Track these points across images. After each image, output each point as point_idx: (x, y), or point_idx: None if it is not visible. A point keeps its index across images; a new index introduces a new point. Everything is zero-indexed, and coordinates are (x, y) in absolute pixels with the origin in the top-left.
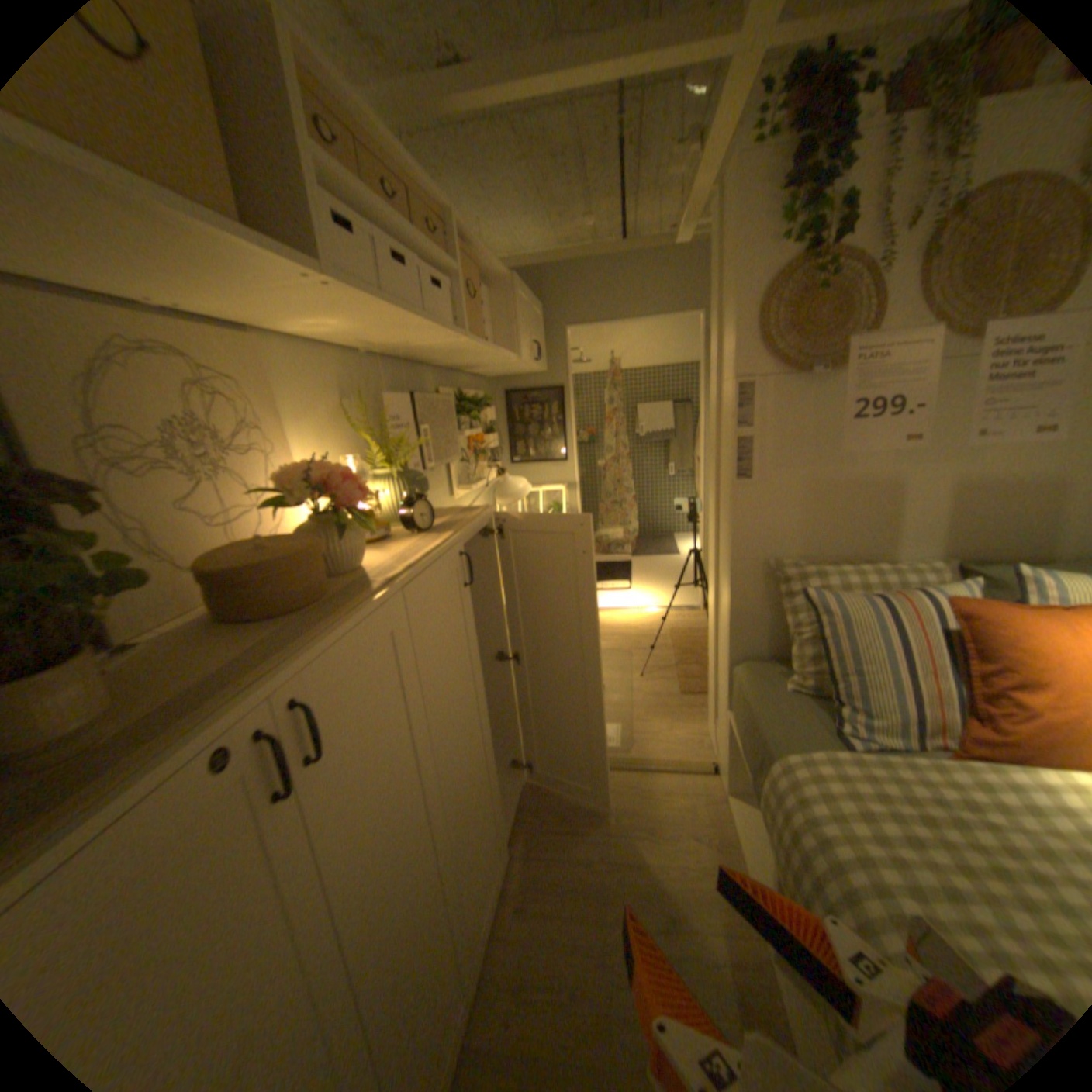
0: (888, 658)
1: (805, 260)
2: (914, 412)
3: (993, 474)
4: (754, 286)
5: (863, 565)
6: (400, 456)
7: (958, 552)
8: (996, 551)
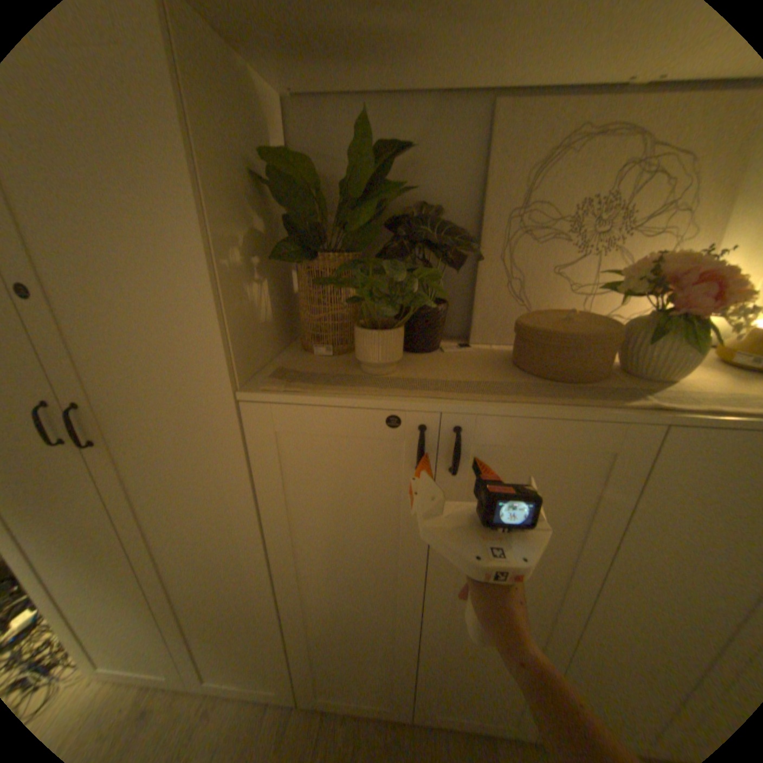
0: None
1: None
2: None
3: None
4: None
5: None
6: None
7: None
8: None
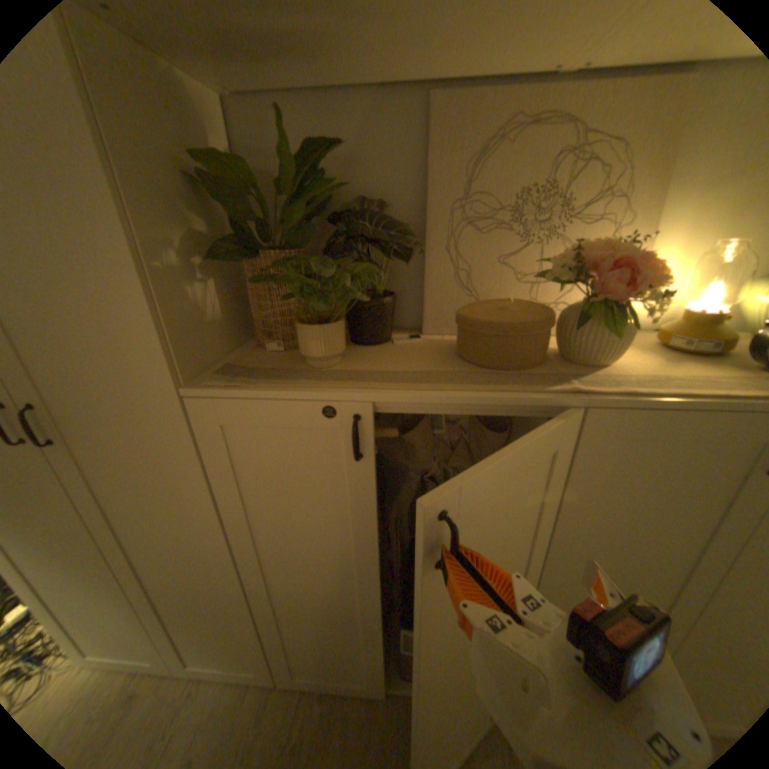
0: None
1: None
2: None
3: None
4: None
5: None
6: None
7: None
8: None
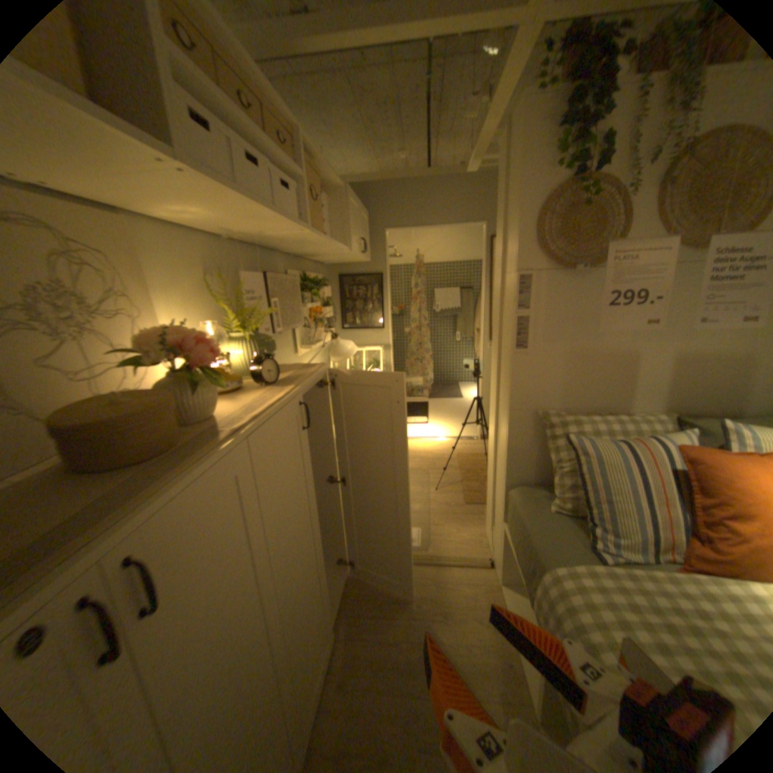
0: (631, 491)
1: (573, 183)
2: (648, 302)
3: (703, 350)
4: (534, 201)
5: (608, 416)
6: (253, 322)
7: (676, 407)
8: (703, 407)
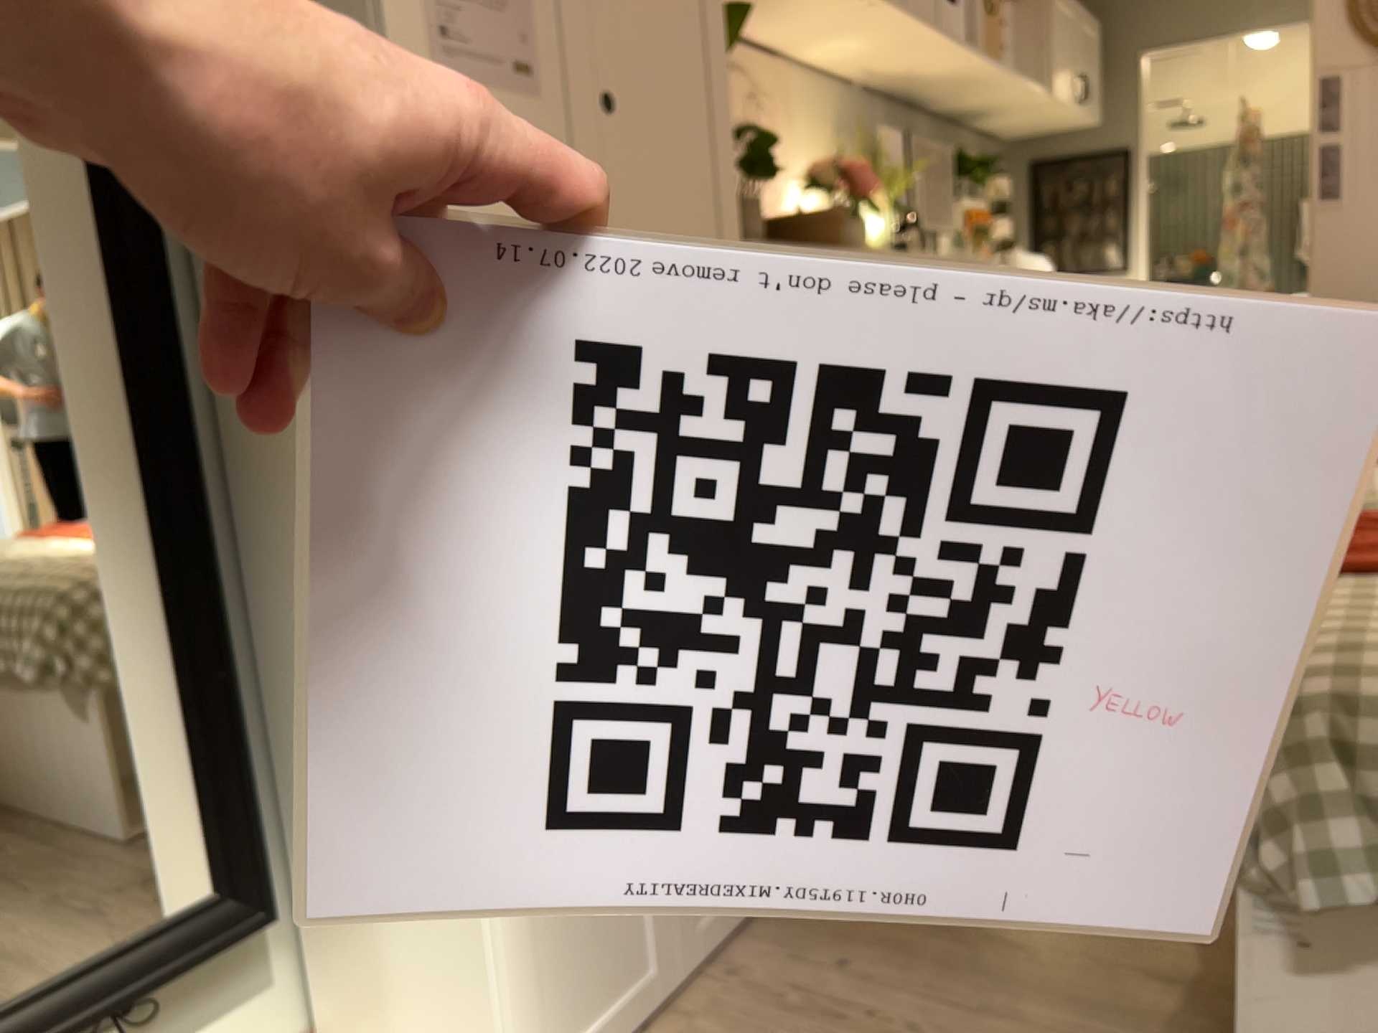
0: None
1: None
2: None
3: None
4: None
5: None
6: (887, 189)
7: None
8: None
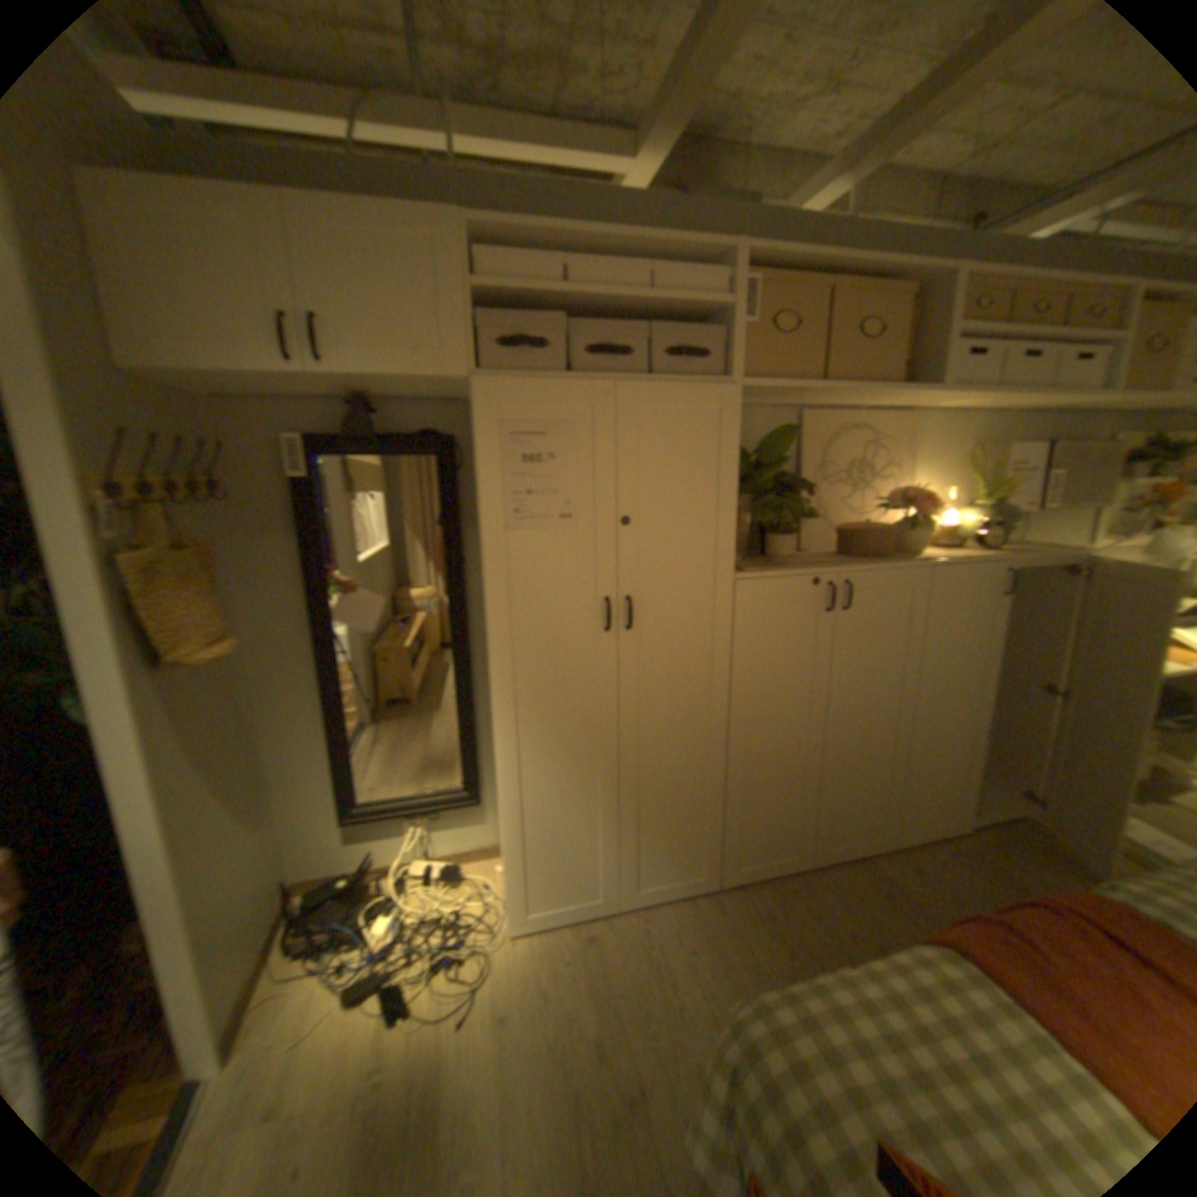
0: None
1: None
2: None
3: None
4: None
5: None
6: (1001, 496)
7: None
8: None
